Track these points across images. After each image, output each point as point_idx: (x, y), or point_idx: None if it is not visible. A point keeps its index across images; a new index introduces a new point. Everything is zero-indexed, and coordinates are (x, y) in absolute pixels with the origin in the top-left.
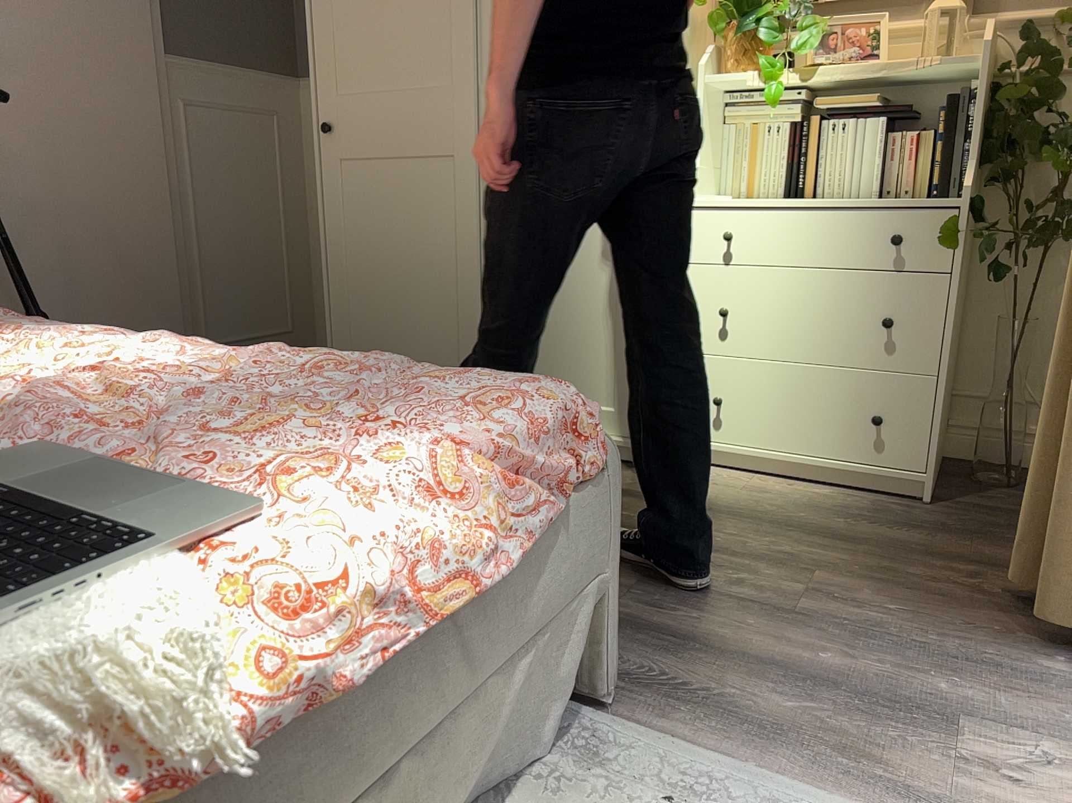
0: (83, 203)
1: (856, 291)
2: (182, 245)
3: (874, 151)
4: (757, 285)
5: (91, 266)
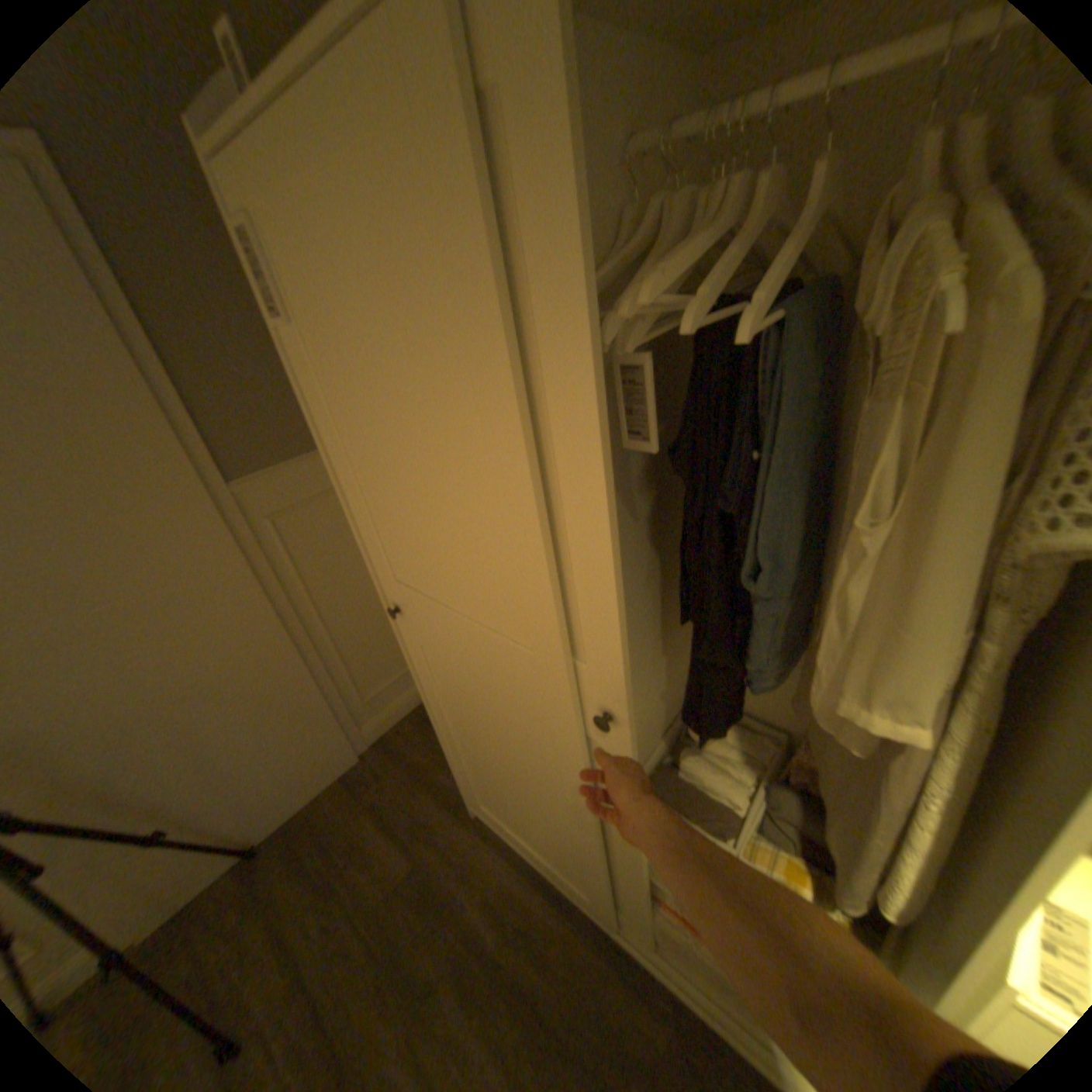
0: (174, 688)
1: None
2: (307, 649)
3: None
4: None
5: (208, 731)
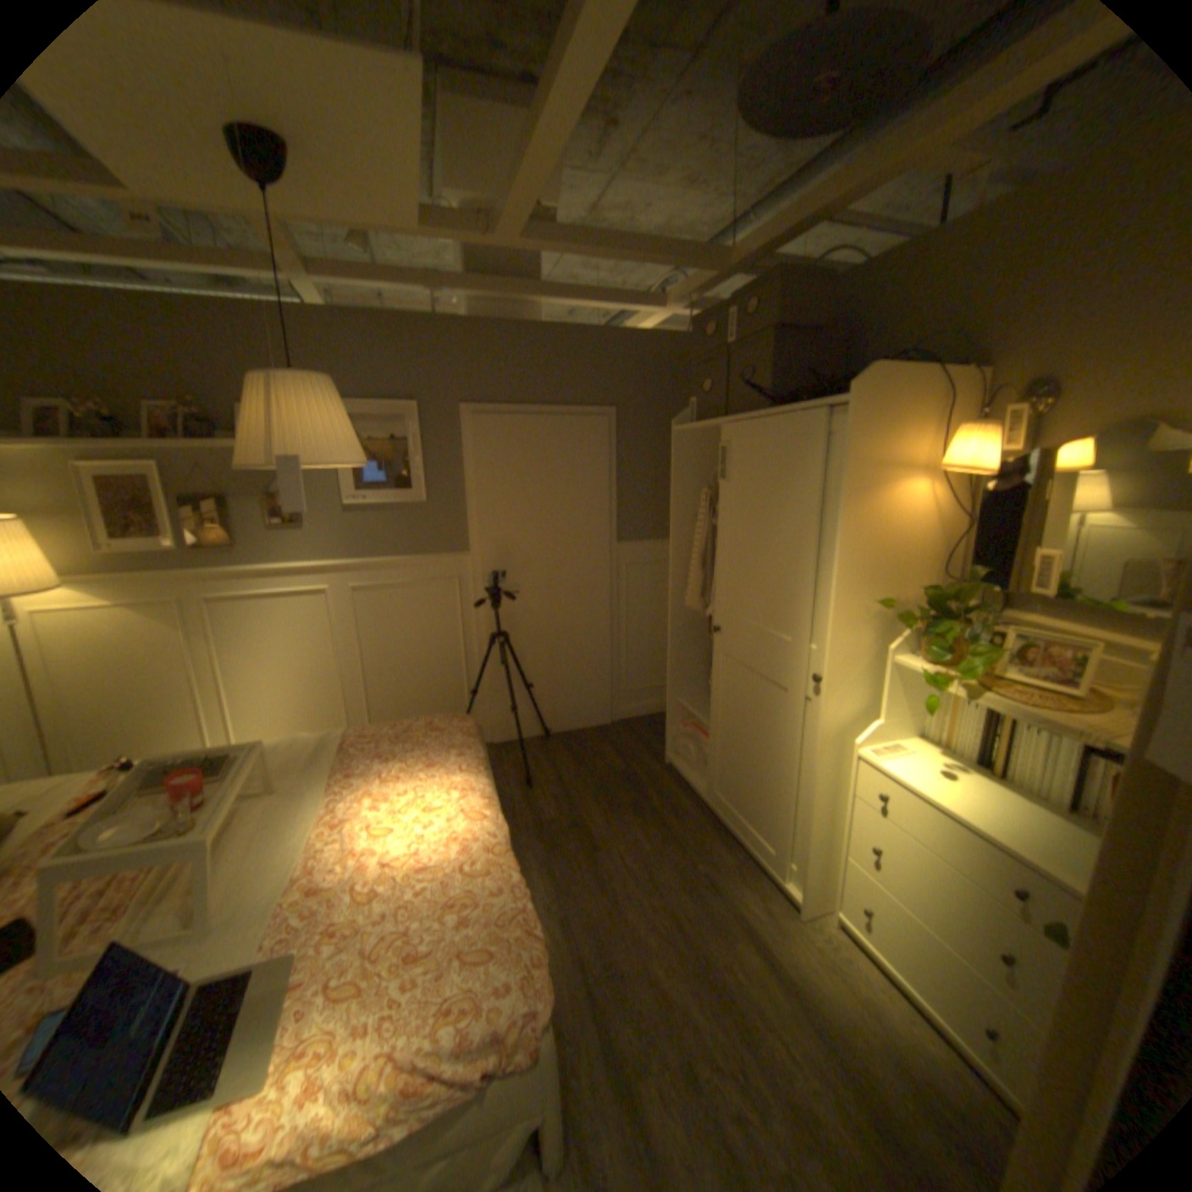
0: (560, 625)
1: (983, 910)
2: (613, 640)
3: (1069, 767)
4: (903, 847)
5: (561, 655)
